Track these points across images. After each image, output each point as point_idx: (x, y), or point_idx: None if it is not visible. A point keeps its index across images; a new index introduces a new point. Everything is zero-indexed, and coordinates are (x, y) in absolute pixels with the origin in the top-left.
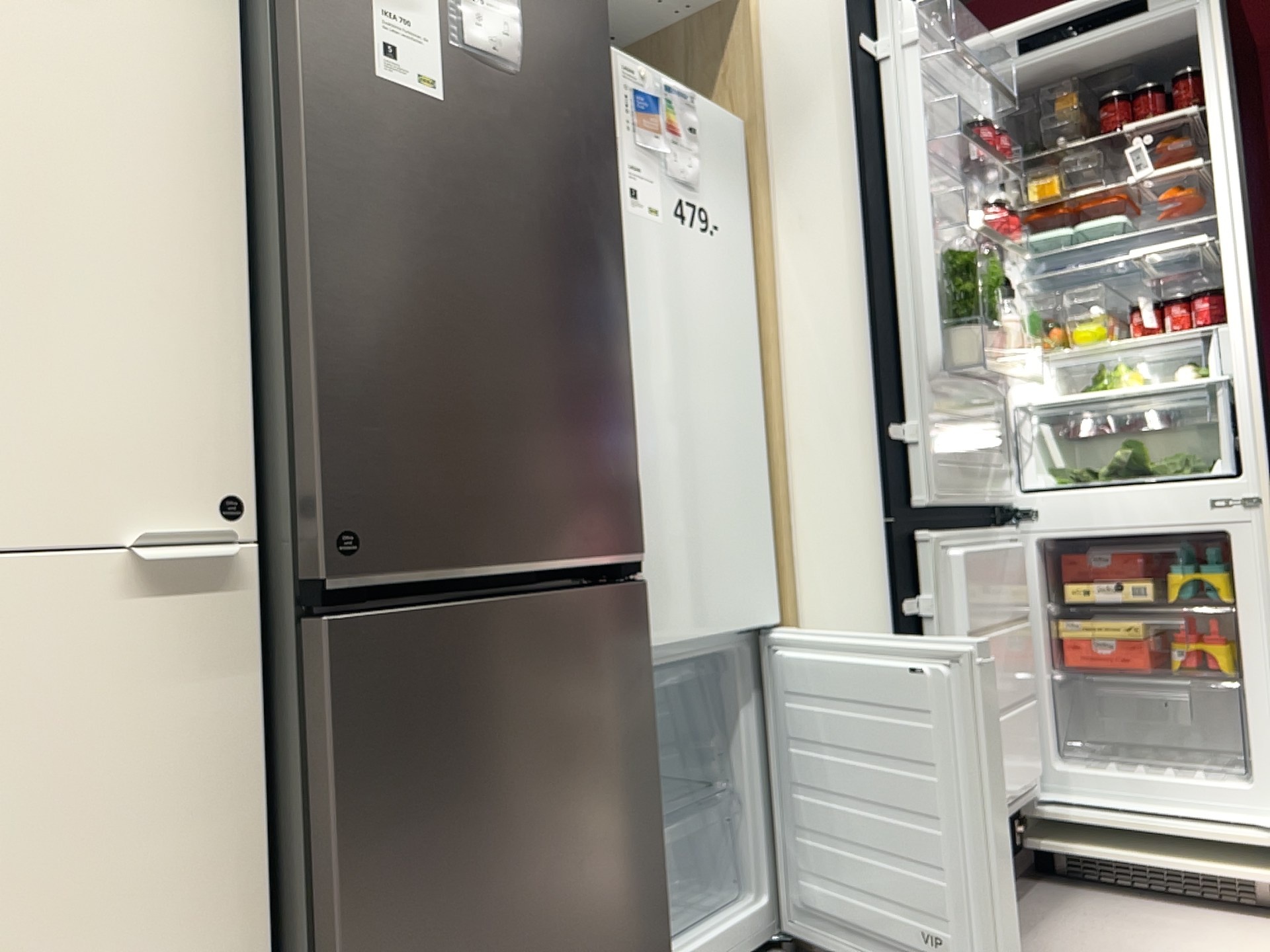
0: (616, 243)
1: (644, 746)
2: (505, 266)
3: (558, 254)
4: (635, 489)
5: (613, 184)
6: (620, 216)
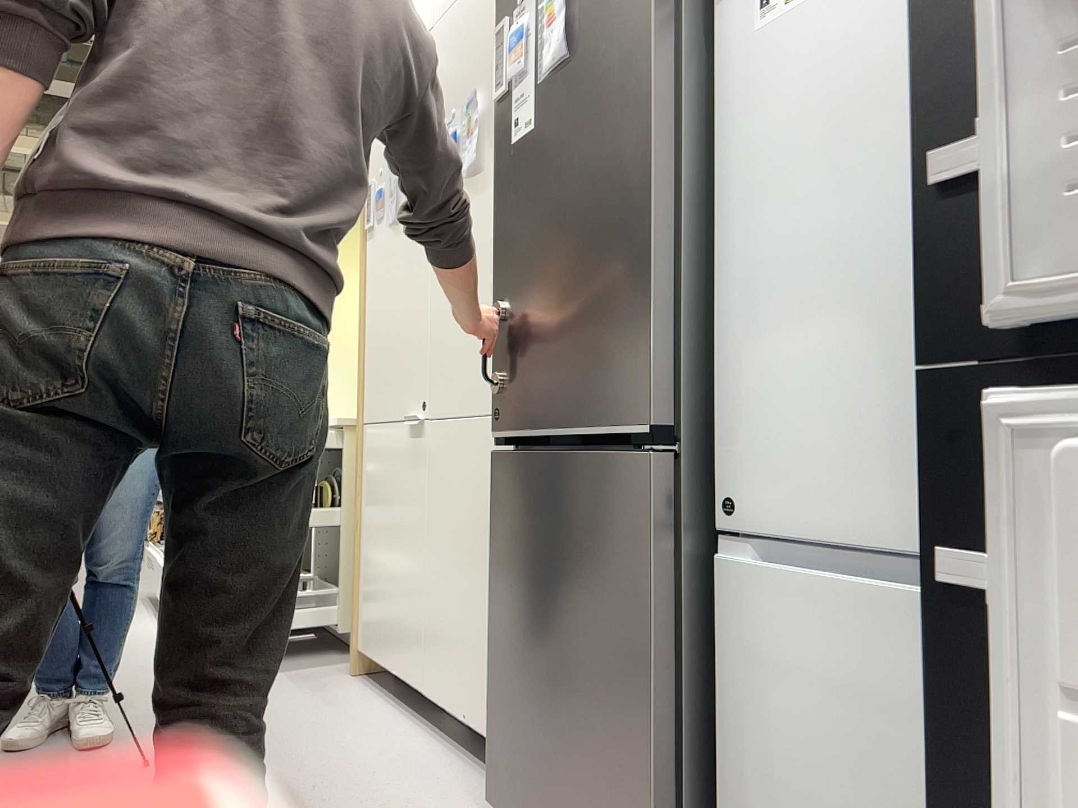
0: (646, 126)
1: (642, 612)
2: (560, 214)
3: (593, 178)
4: (650, 365)
5: (646, 67)
6: (652, 93)
